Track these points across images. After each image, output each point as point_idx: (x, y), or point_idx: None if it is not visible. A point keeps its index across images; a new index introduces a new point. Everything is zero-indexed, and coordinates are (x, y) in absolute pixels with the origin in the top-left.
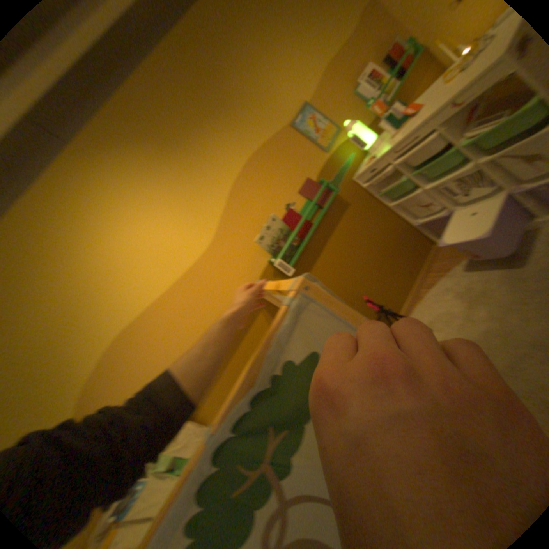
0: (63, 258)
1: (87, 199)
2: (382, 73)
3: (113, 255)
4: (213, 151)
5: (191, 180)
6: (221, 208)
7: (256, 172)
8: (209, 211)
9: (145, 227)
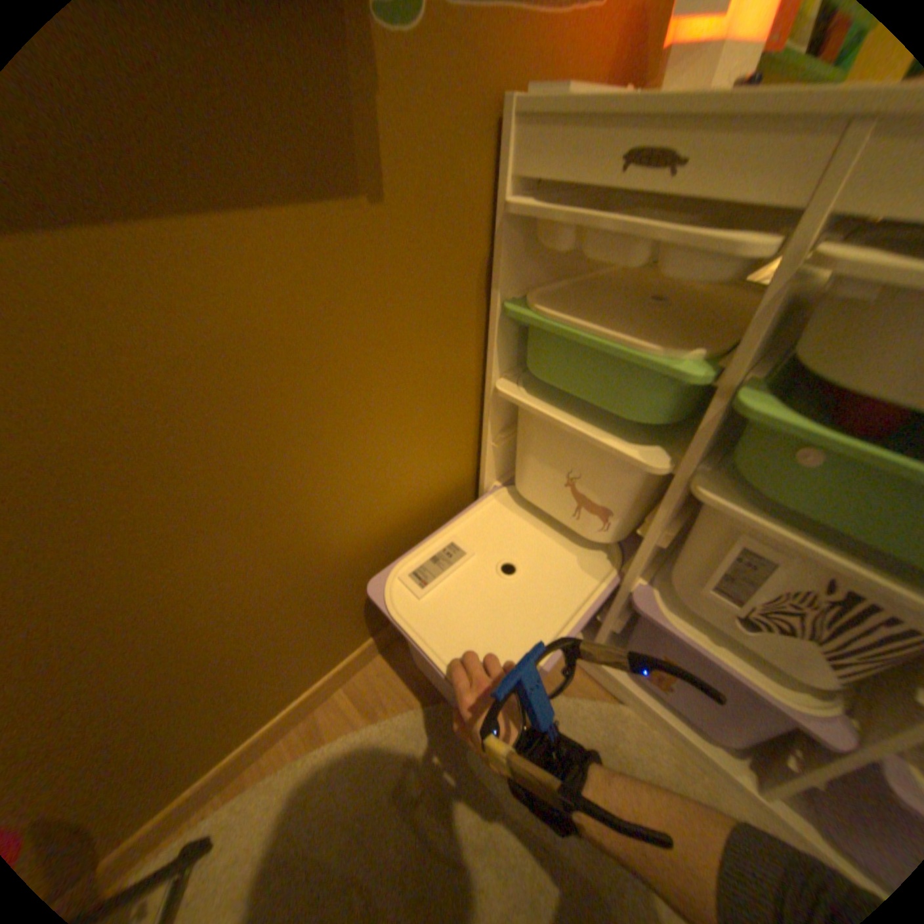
0: None
1: None
2: None
3: None
4: None
5: None
6: None
7: None
8: None
9: None
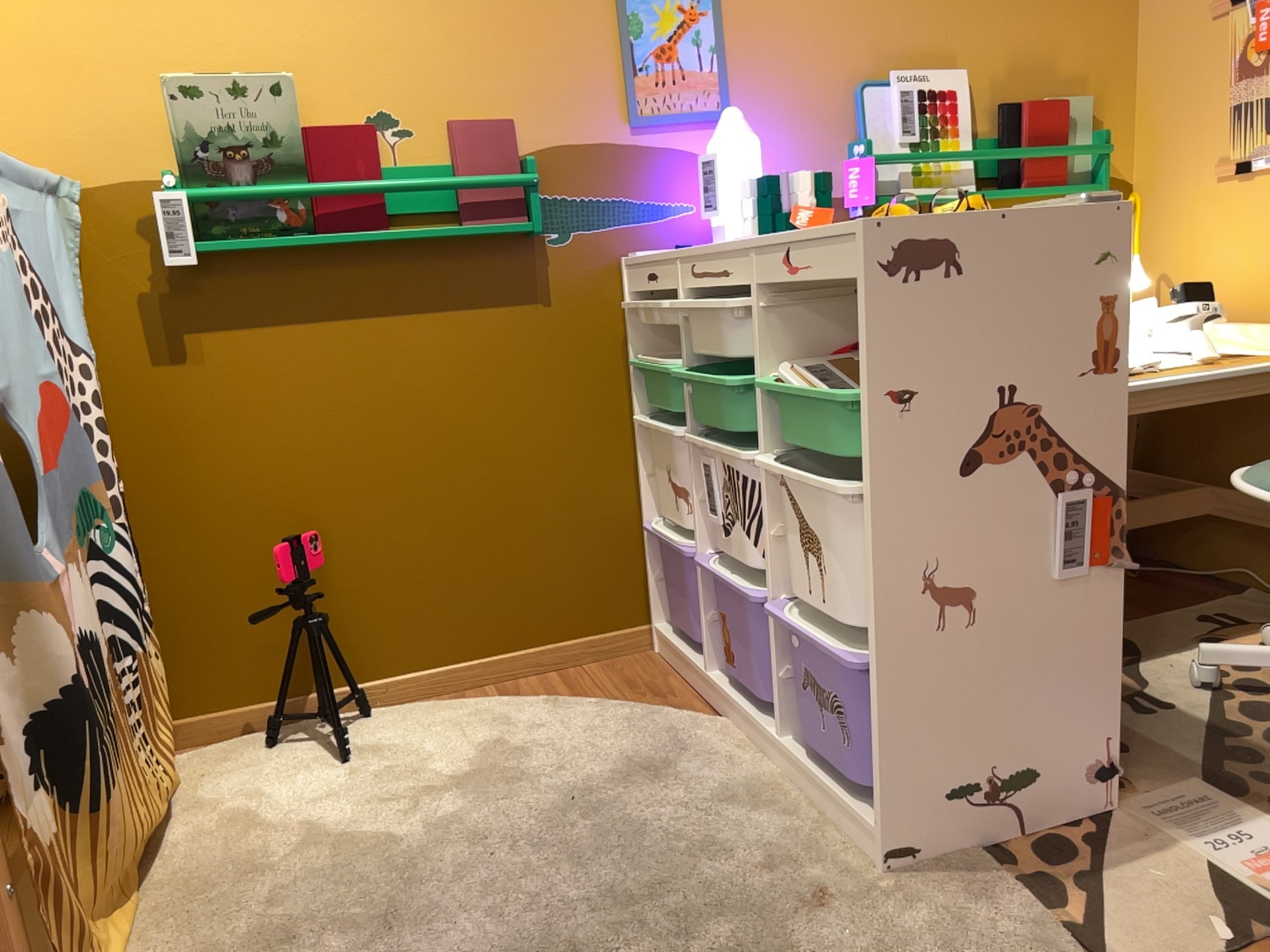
0: None
1: None
2: (954, 124)
3: None
4: None
5: None
6: None
7: None
8: None
9: None
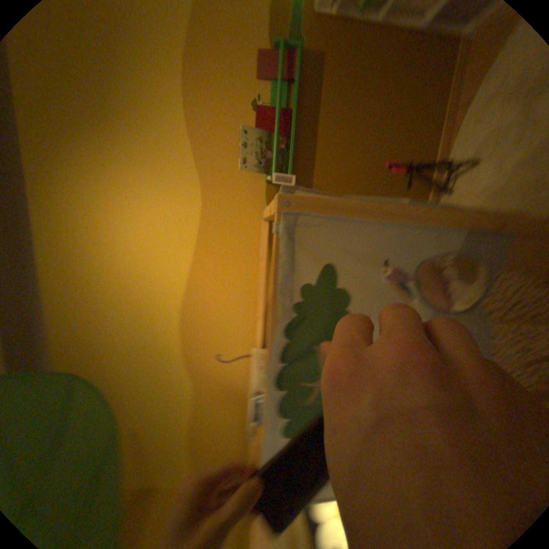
0: (95, 275)
1: (73, 215)
2: None
3: (129, 253)
4: (141, 88)
5: (143, 139)
6: (188, 151)
7: (198, 84)
8: (179, 162)
9: (136, 213)
